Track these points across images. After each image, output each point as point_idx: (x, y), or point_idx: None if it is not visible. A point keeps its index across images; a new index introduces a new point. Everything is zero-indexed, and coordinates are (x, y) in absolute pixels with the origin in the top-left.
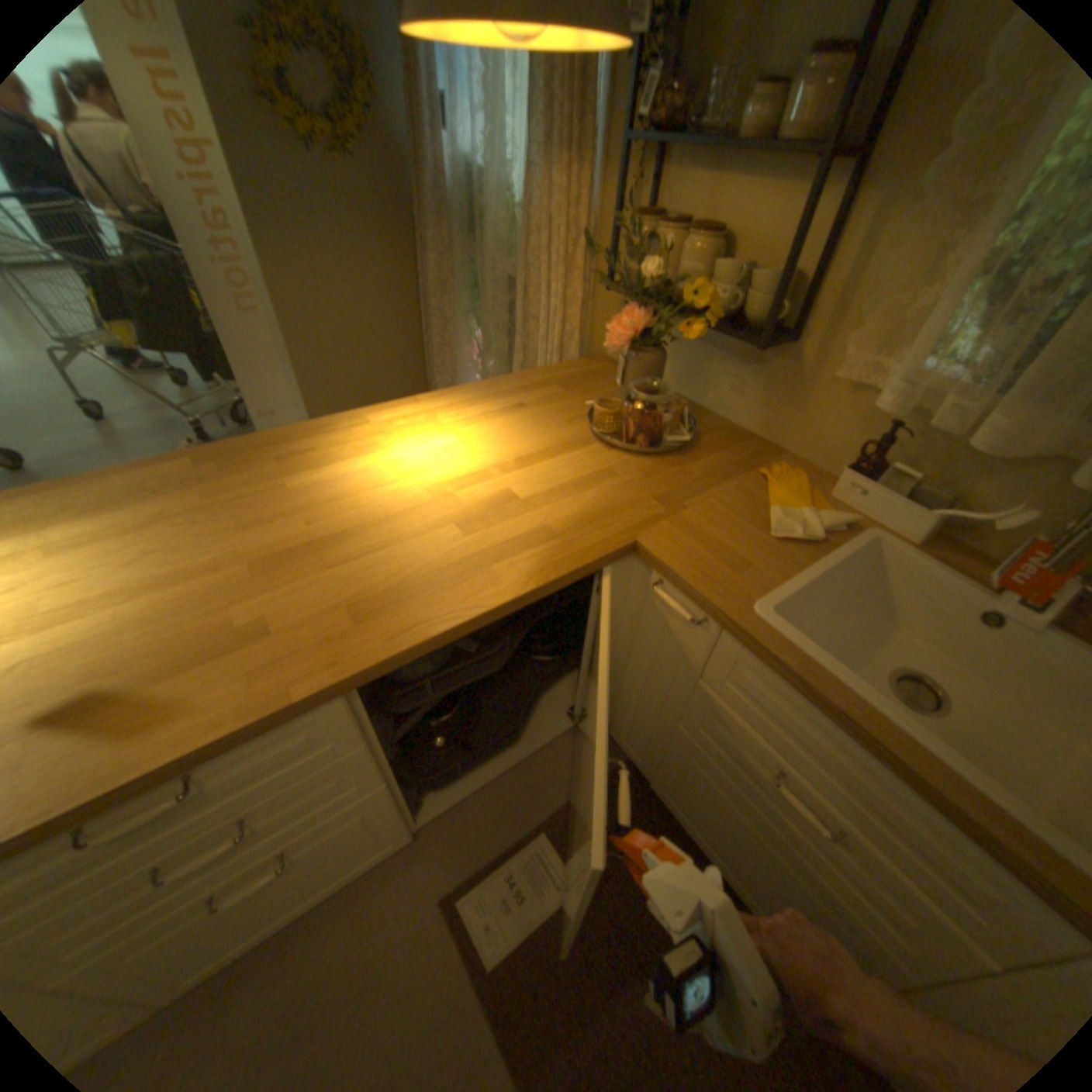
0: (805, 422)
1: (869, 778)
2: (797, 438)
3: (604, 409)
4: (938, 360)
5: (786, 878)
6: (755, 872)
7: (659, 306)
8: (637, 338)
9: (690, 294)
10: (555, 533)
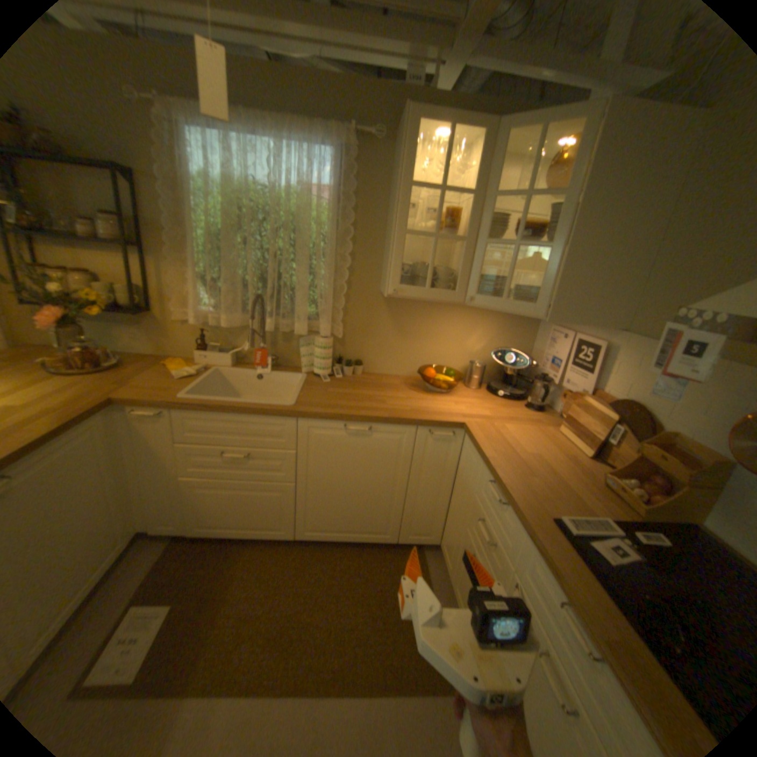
0: (170, 342)
1: (239, 425)
2: (171, 350)
3: (52, 359)
4: (200, 307)
5: (249, 500)
6: (242, 515)
7: (66, 305)
8: (57, 322)
9: (82, 297)
10: (54, 409)
